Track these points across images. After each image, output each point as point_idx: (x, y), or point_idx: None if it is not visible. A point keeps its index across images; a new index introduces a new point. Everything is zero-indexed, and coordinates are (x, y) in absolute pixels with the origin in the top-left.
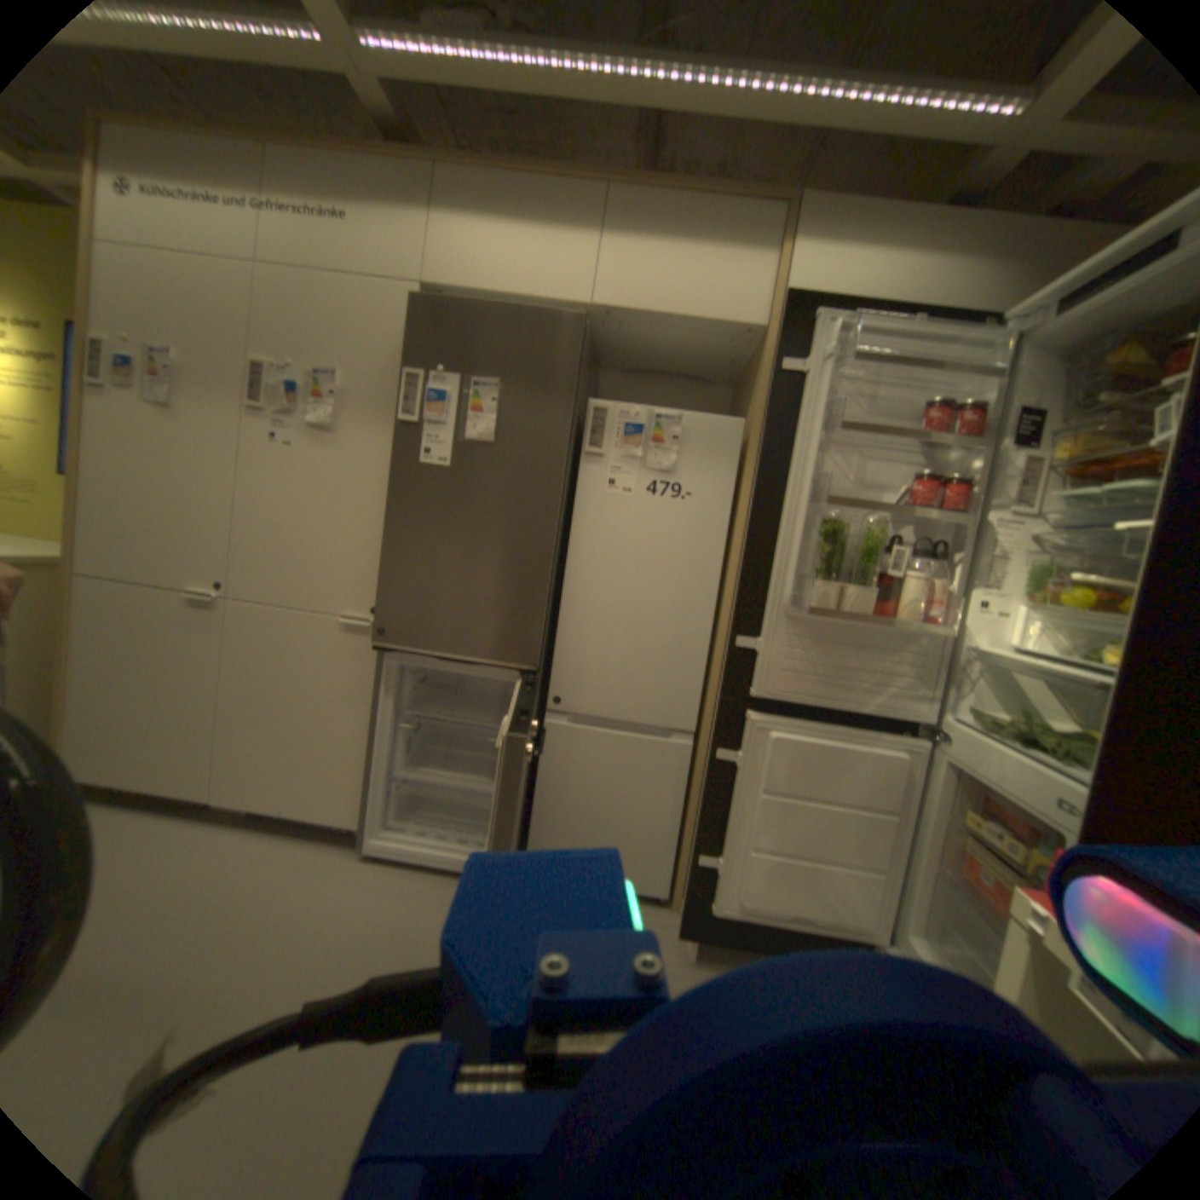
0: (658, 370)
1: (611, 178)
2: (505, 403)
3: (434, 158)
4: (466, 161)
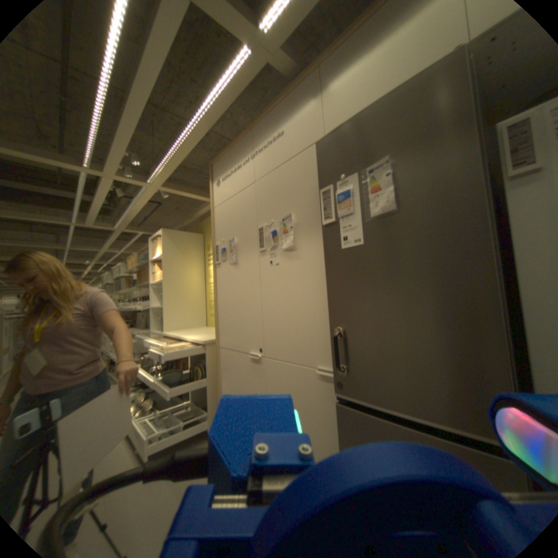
0: None
1: None
2: (400, 170)
3: (317, 62)
4: (335, 44)
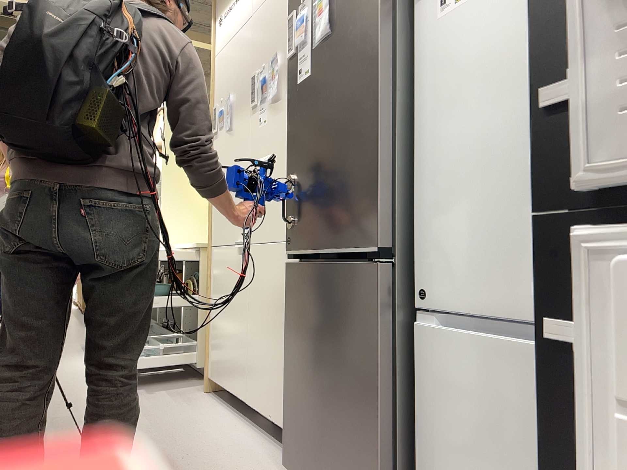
0: None
1: None
2: None
3: None
4: None
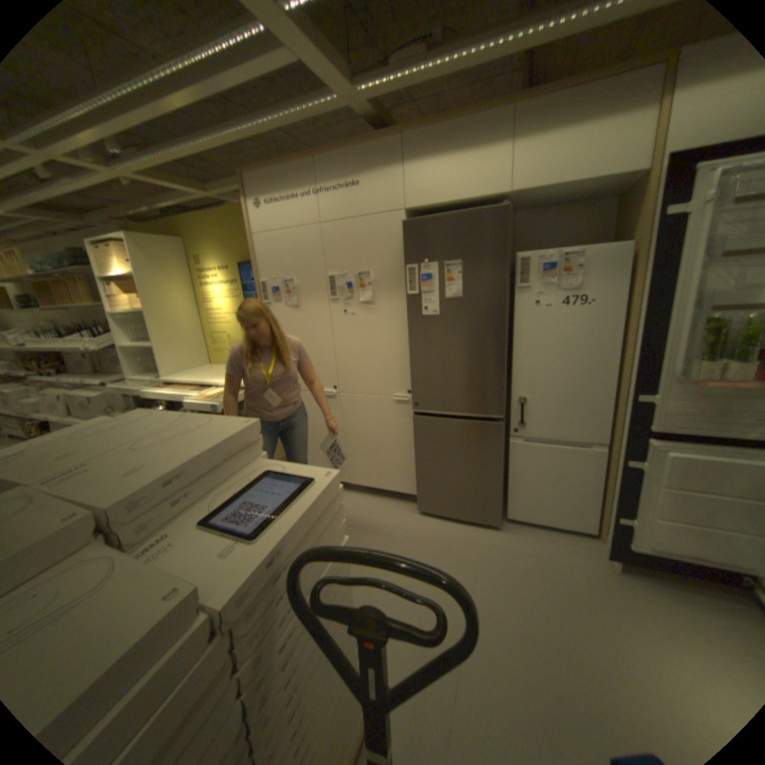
0: (557, 202)
1: (516, 99)
2: (466, 272)
3: (401, 130)
4: (420, 124)
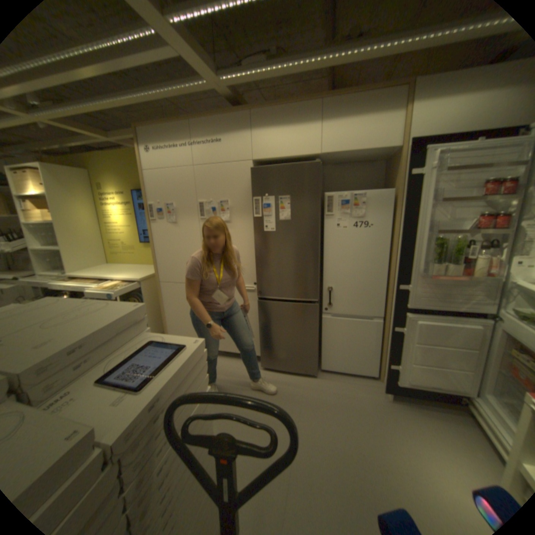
0: (350, 162)
1: (323, 96)
2: (293, 203)
3: (249, 108)
4: (262, 106)
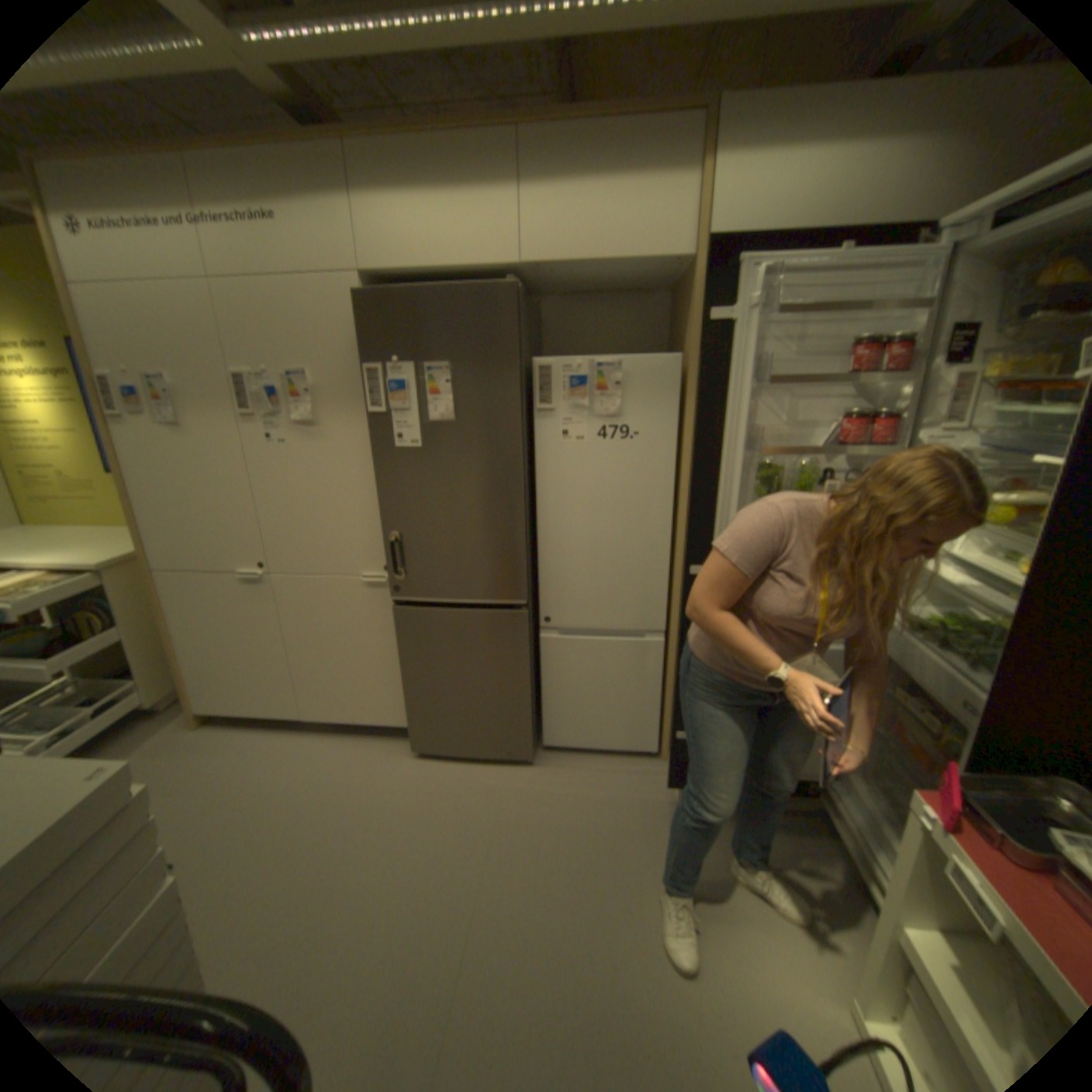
0: (595, 291)
1: (518, 120)
2: (458, 382)
3: (341, 134)
4: (372, 132)
